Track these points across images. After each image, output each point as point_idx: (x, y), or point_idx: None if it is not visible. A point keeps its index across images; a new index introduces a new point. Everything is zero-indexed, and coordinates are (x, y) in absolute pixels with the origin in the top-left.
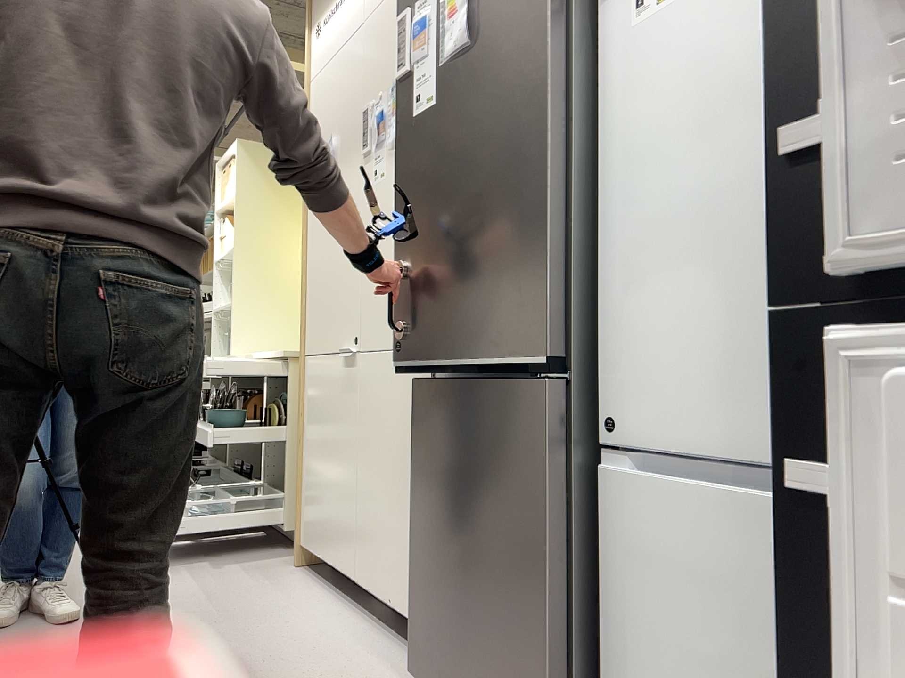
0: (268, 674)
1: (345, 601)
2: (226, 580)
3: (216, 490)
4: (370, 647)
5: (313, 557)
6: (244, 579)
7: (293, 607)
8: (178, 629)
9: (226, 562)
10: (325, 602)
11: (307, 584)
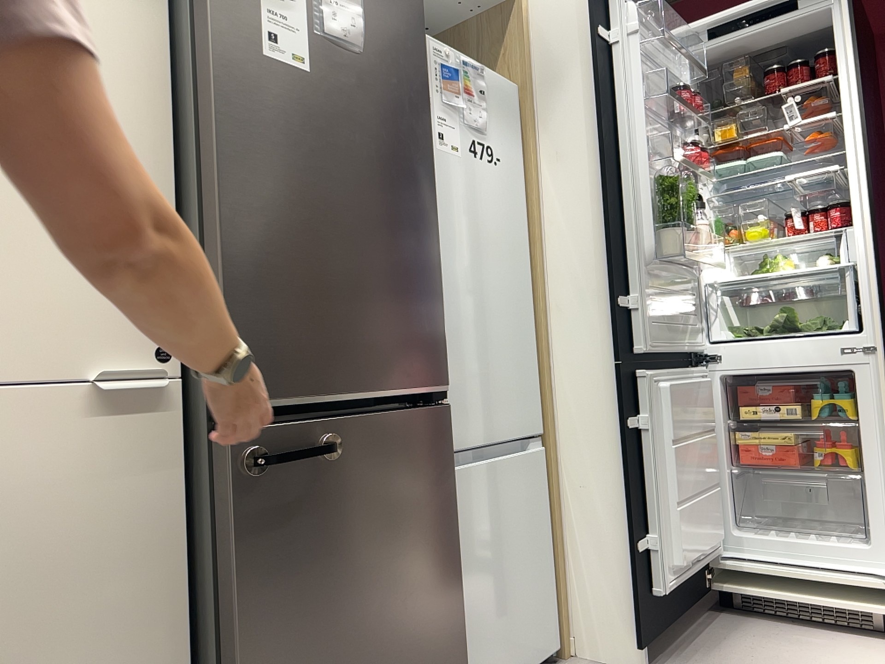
0: None
1: None
2: None
3: None
4: None
5: None
6: None
7: None
8: None
9: None
10: None
11: None
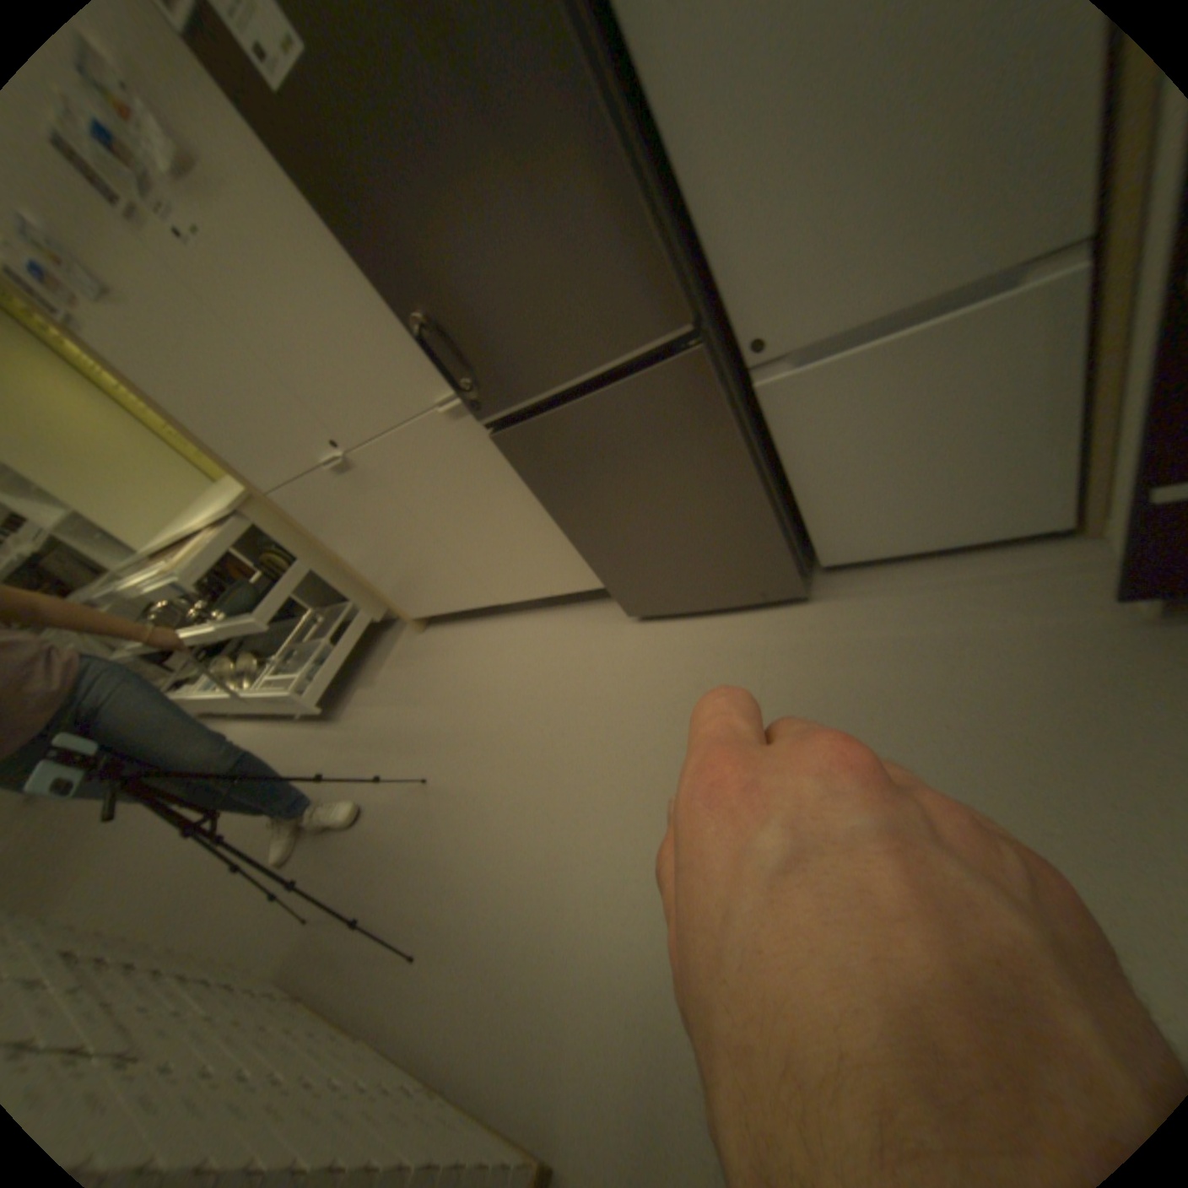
0: (544, 696)
1: (496, 618)
2: (398, 684)
3: (293, 648)
4: (565, 624)
5: (426, 617)
6: (408, 672)
7: (475, 652)
8: (435, 736)
9: (373, 676)
10: (486, 631)
11: (453, 634)
